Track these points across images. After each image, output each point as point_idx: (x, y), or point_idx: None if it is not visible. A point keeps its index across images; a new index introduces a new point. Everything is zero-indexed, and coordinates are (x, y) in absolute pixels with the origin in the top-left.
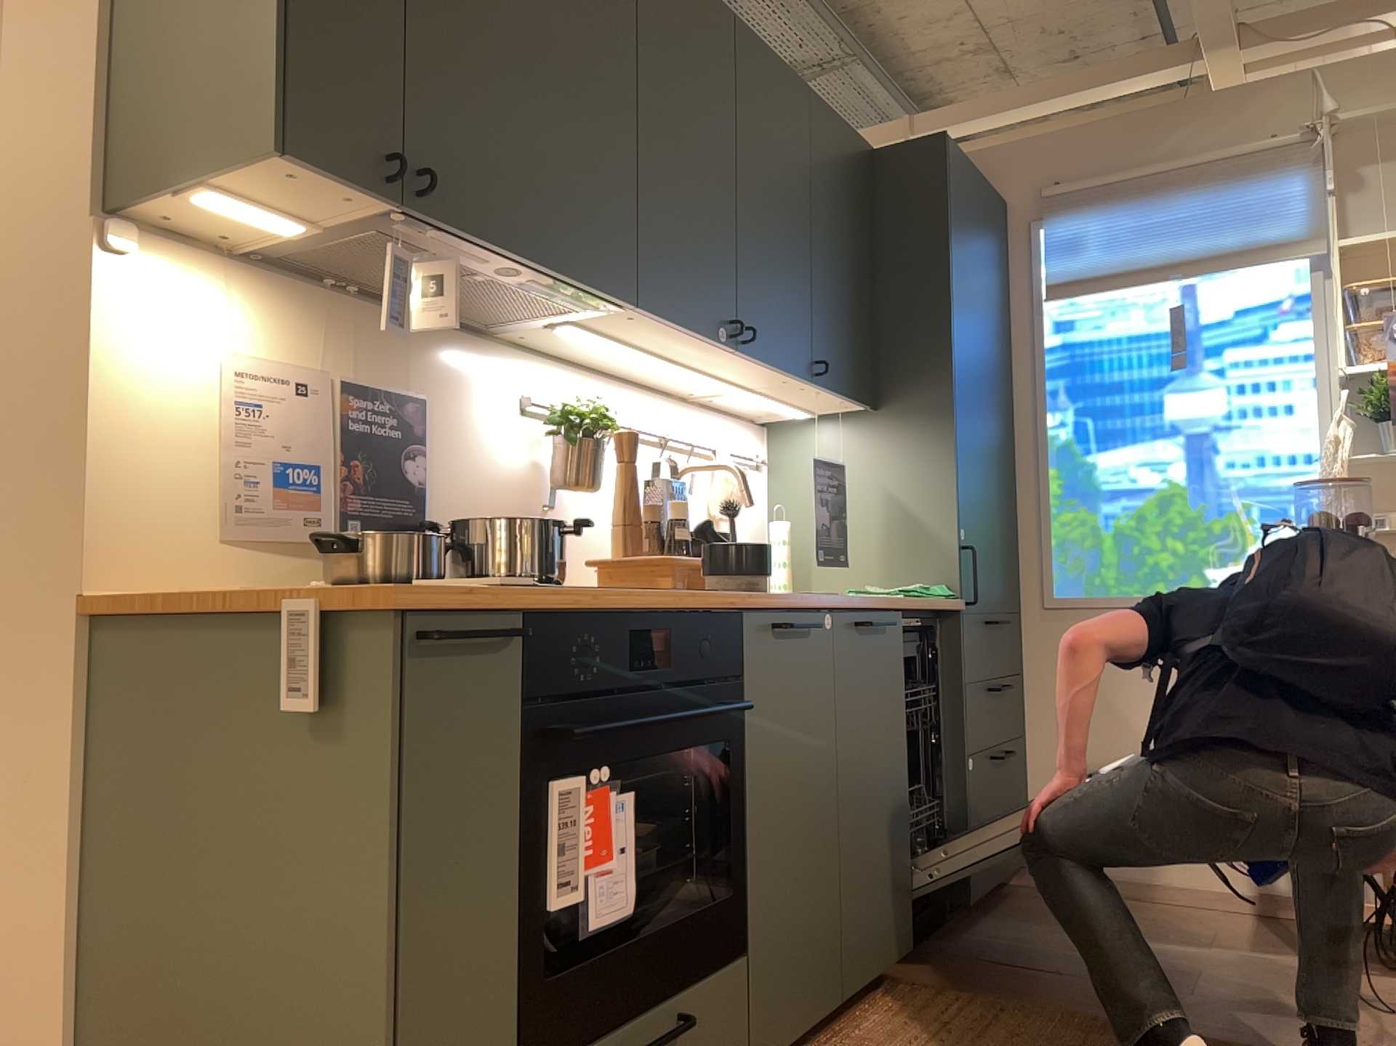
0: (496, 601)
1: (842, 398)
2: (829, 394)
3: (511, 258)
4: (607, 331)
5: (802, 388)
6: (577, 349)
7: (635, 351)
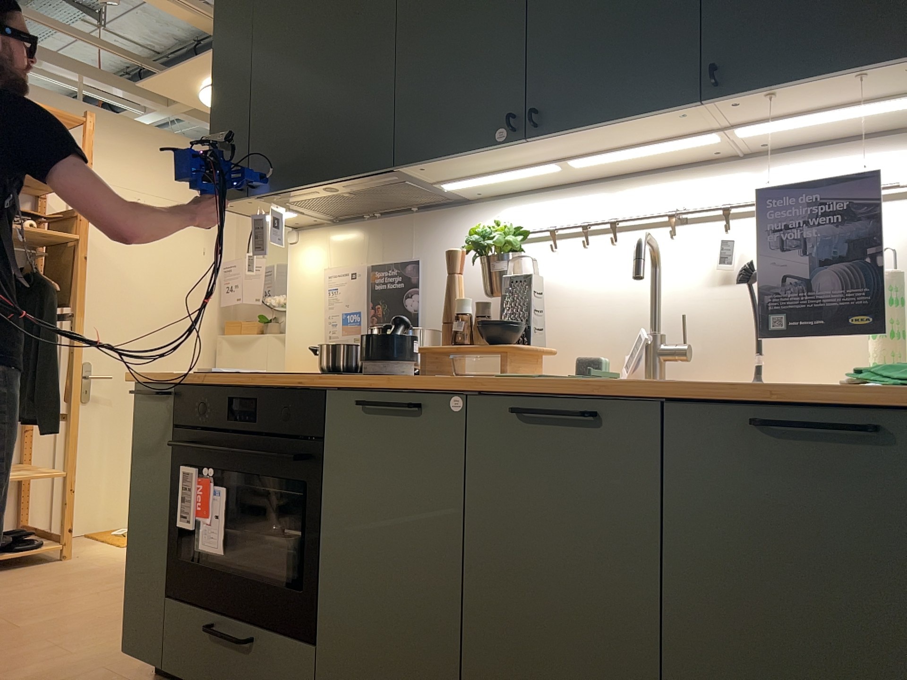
0: (160, 379)
1: (842, 79)
2: (808, 89)
3: (312, 187)
4: (468, 174)
5: (743, 106)
6: (530, 182)
7: (517, 172)
